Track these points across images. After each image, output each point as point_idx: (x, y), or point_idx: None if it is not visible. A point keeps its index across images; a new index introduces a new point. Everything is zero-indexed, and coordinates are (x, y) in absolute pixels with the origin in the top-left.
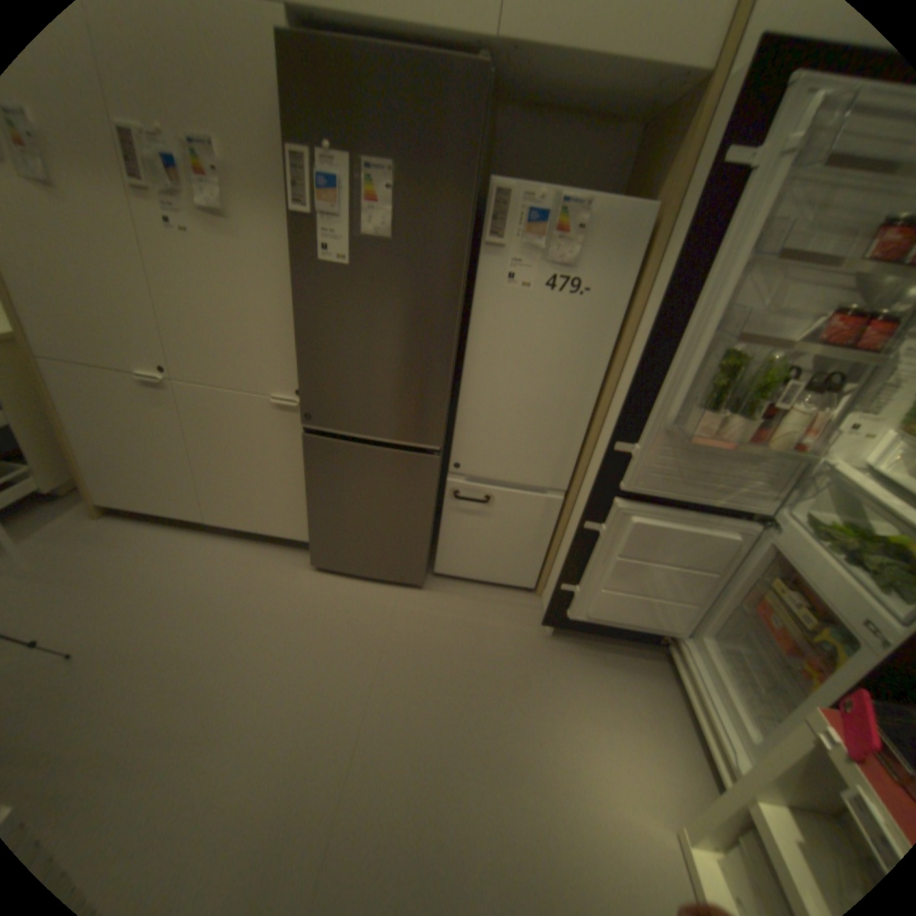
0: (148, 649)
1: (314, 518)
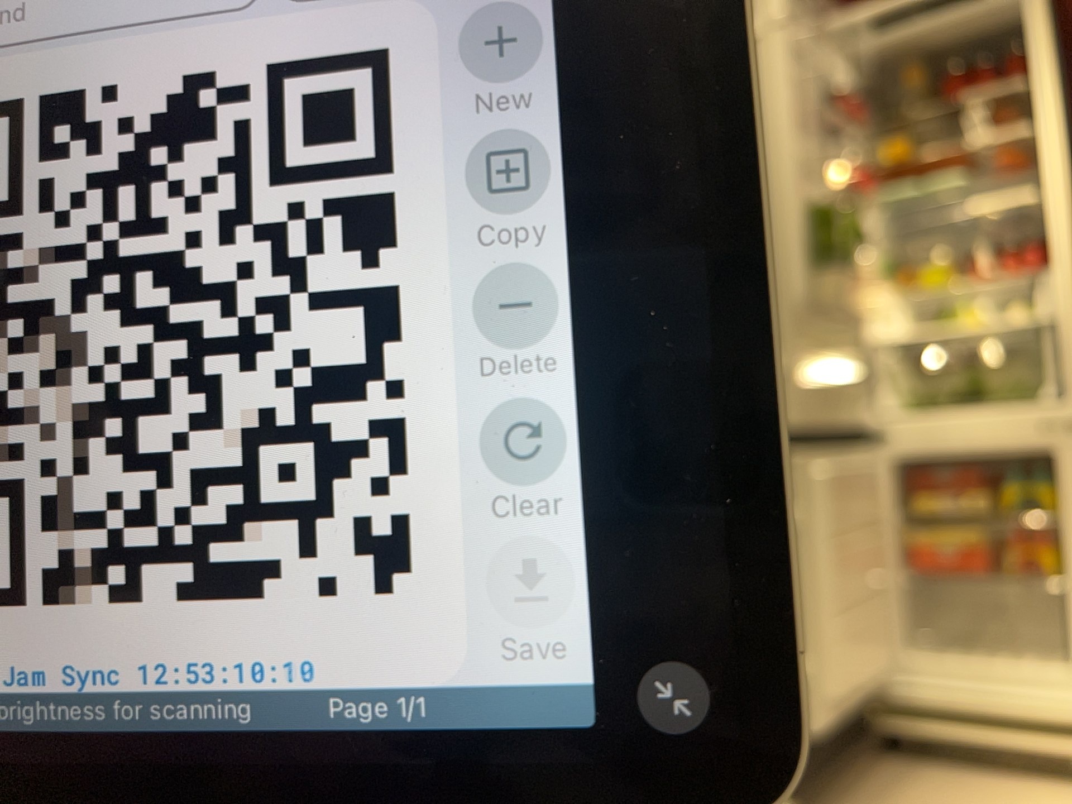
0: None
1: None
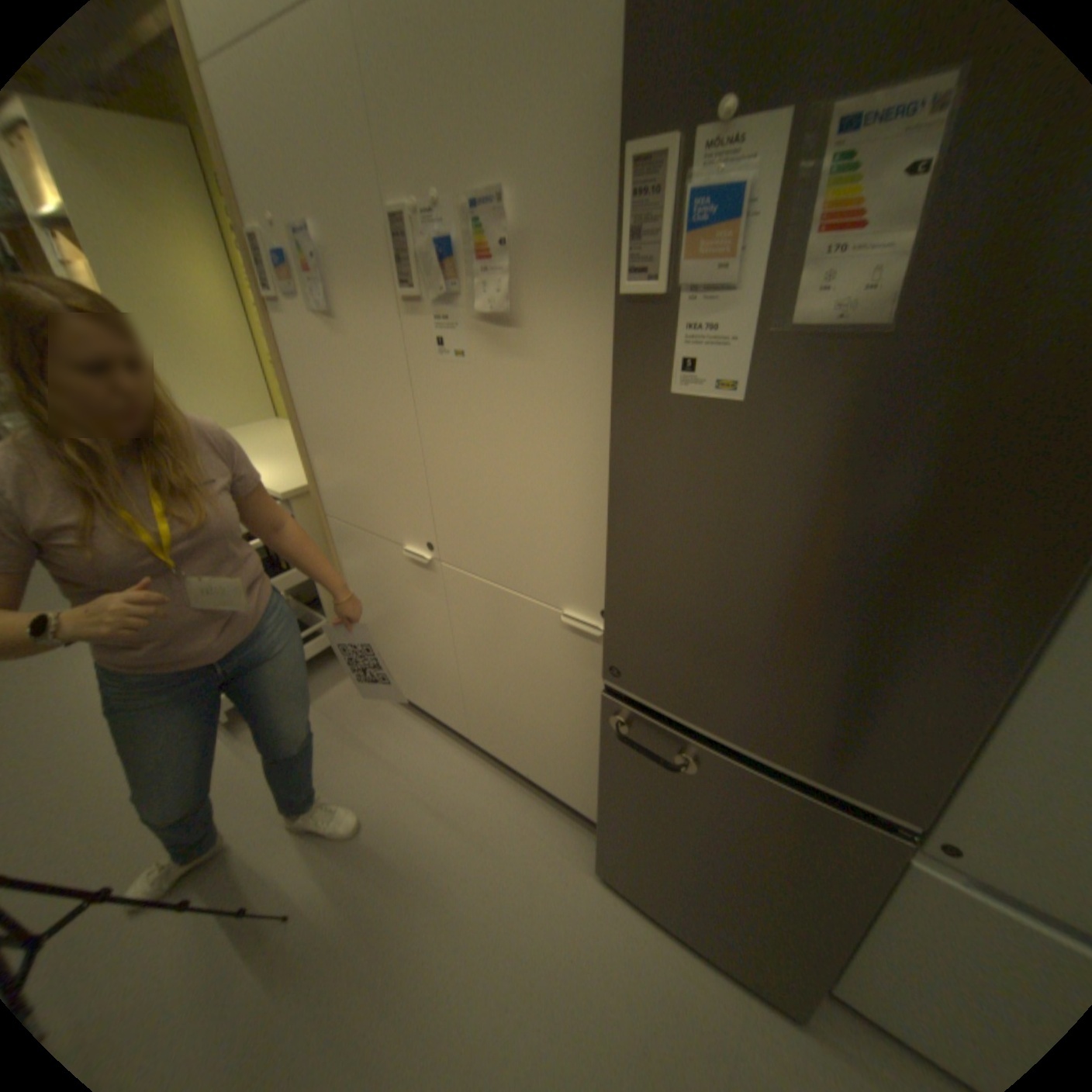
0: (362, 950)
1: (607, 816)
